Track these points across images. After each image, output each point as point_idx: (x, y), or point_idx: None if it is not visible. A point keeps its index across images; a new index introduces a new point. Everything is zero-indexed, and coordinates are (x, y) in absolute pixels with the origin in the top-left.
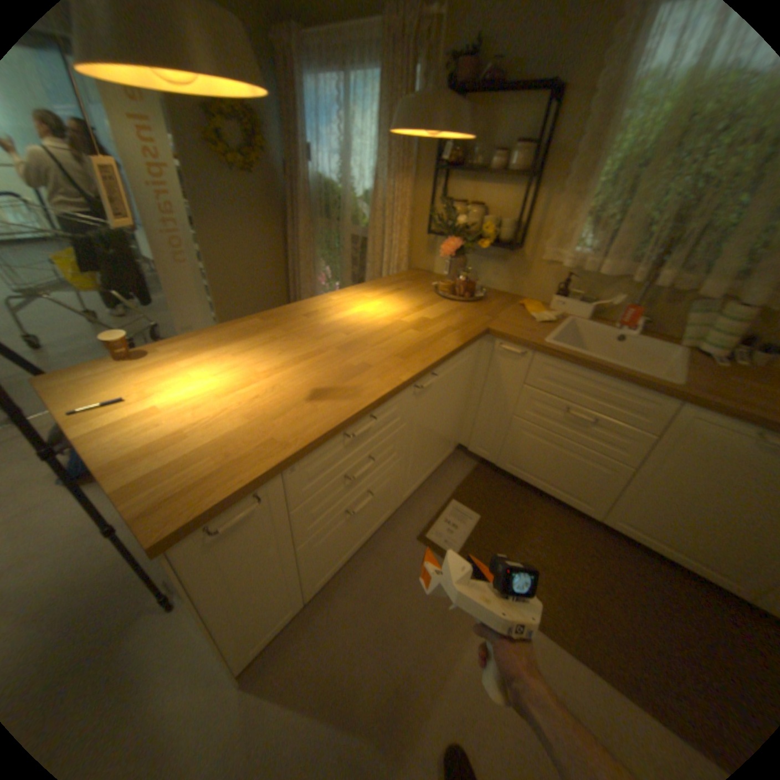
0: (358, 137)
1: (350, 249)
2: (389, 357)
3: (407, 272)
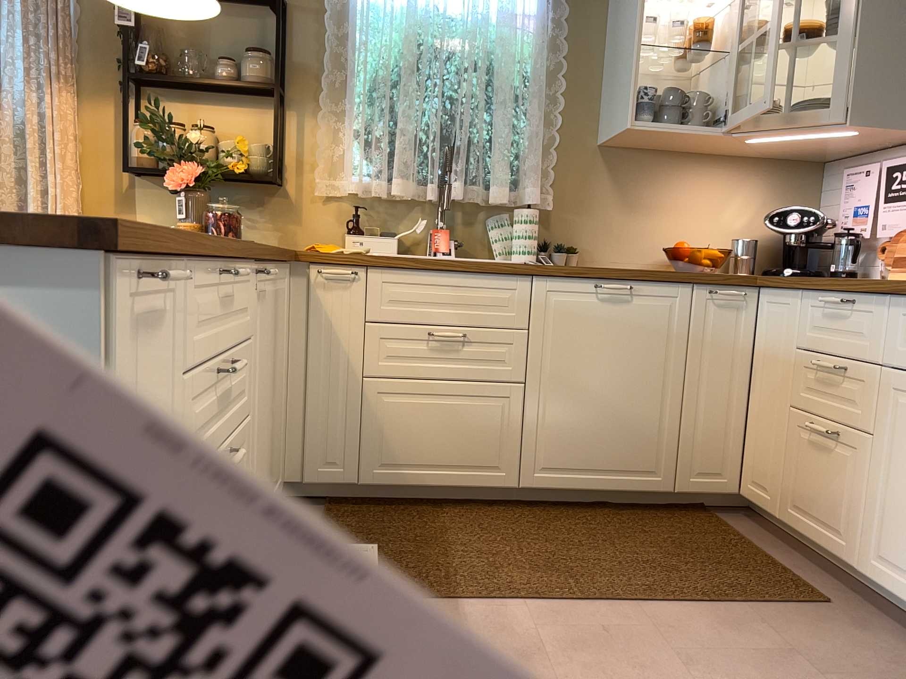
0: None
1: None
2: None
3: None
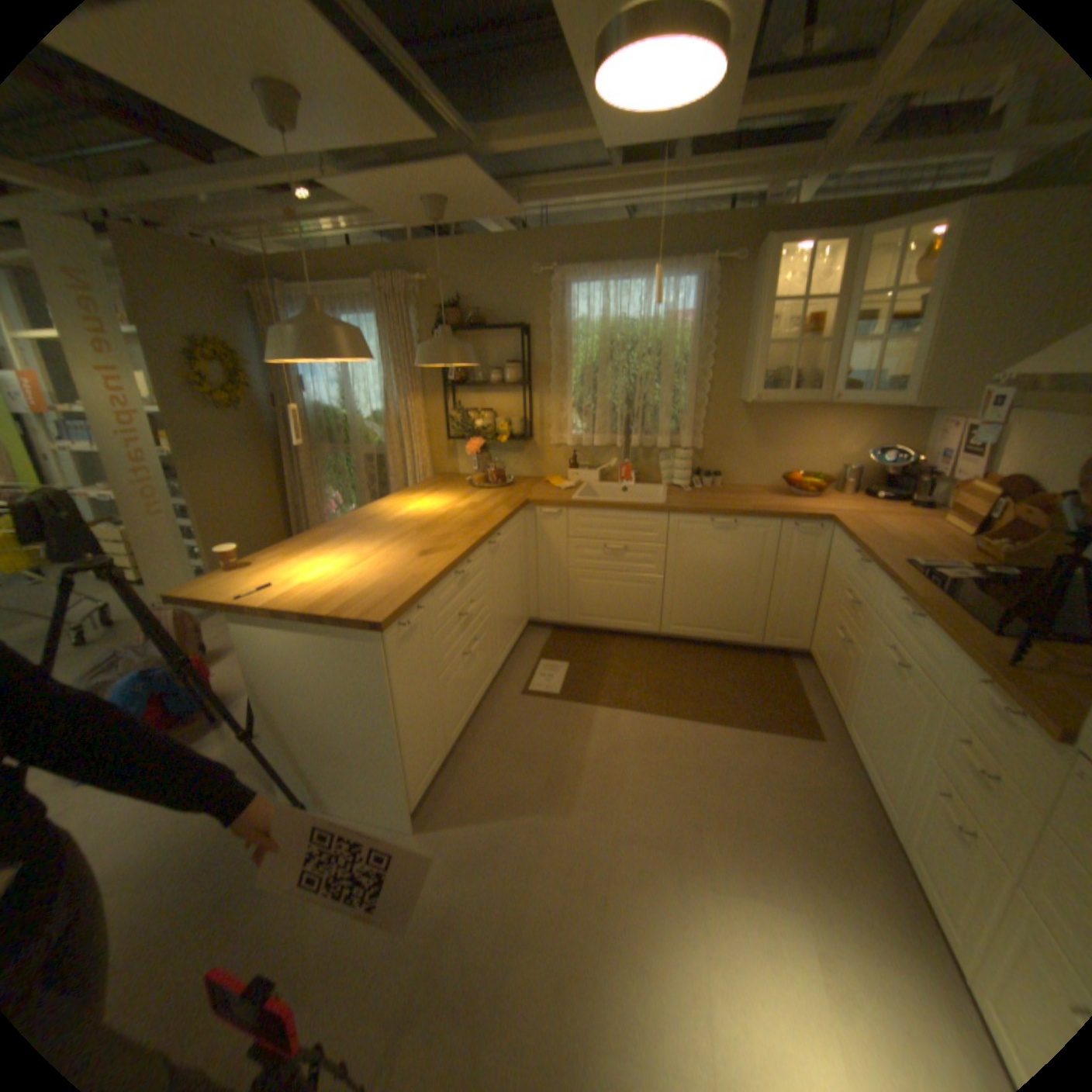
0: (356, 368)
1: (363, 469)
2: (461, 528)
3: (434, 477)
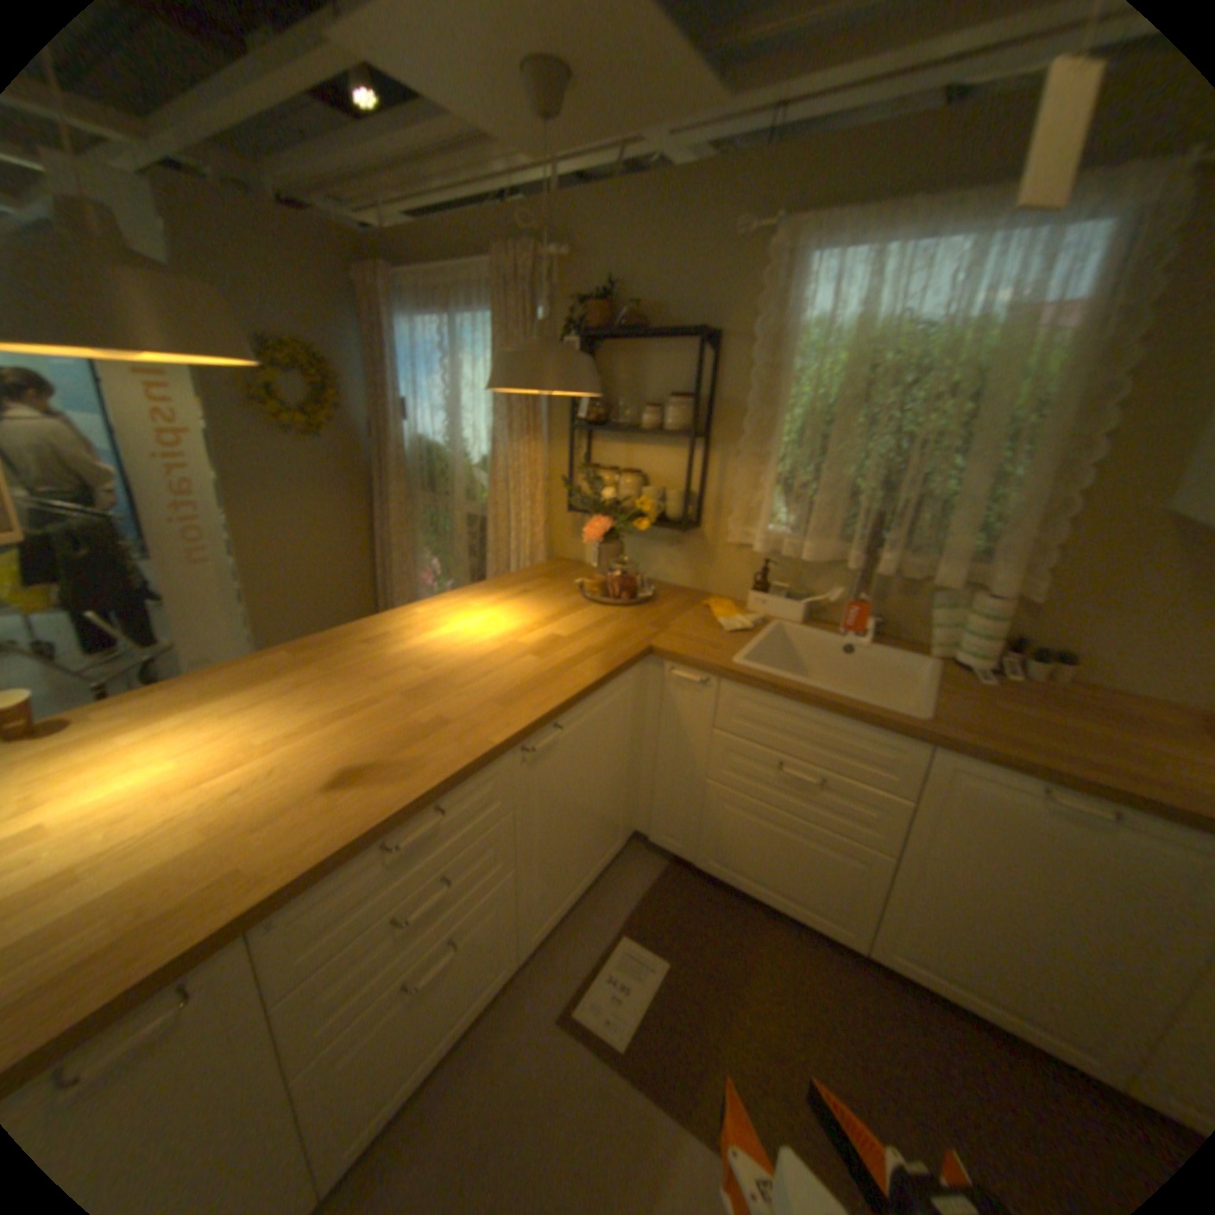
0: (469, 390)
1: (464, 533)
2: (483, 704)
3: (546, 563)
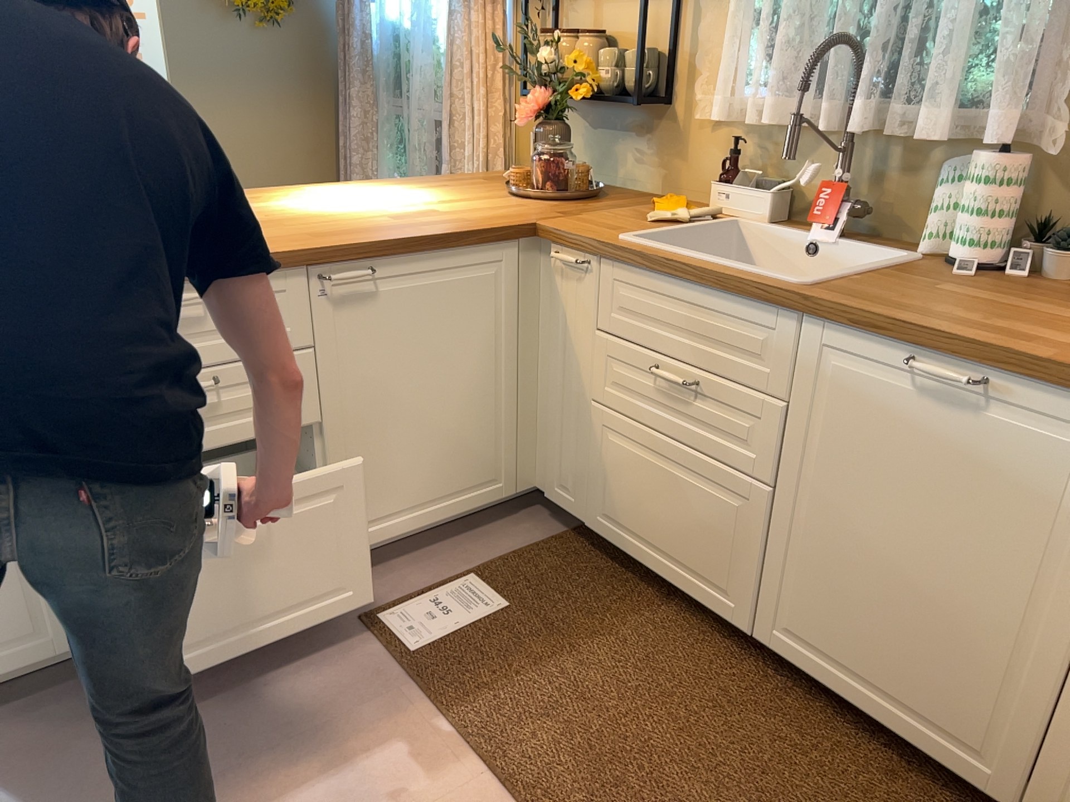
0: None
1: (426, 145)
2: (295, 235)
3: (499, 171)
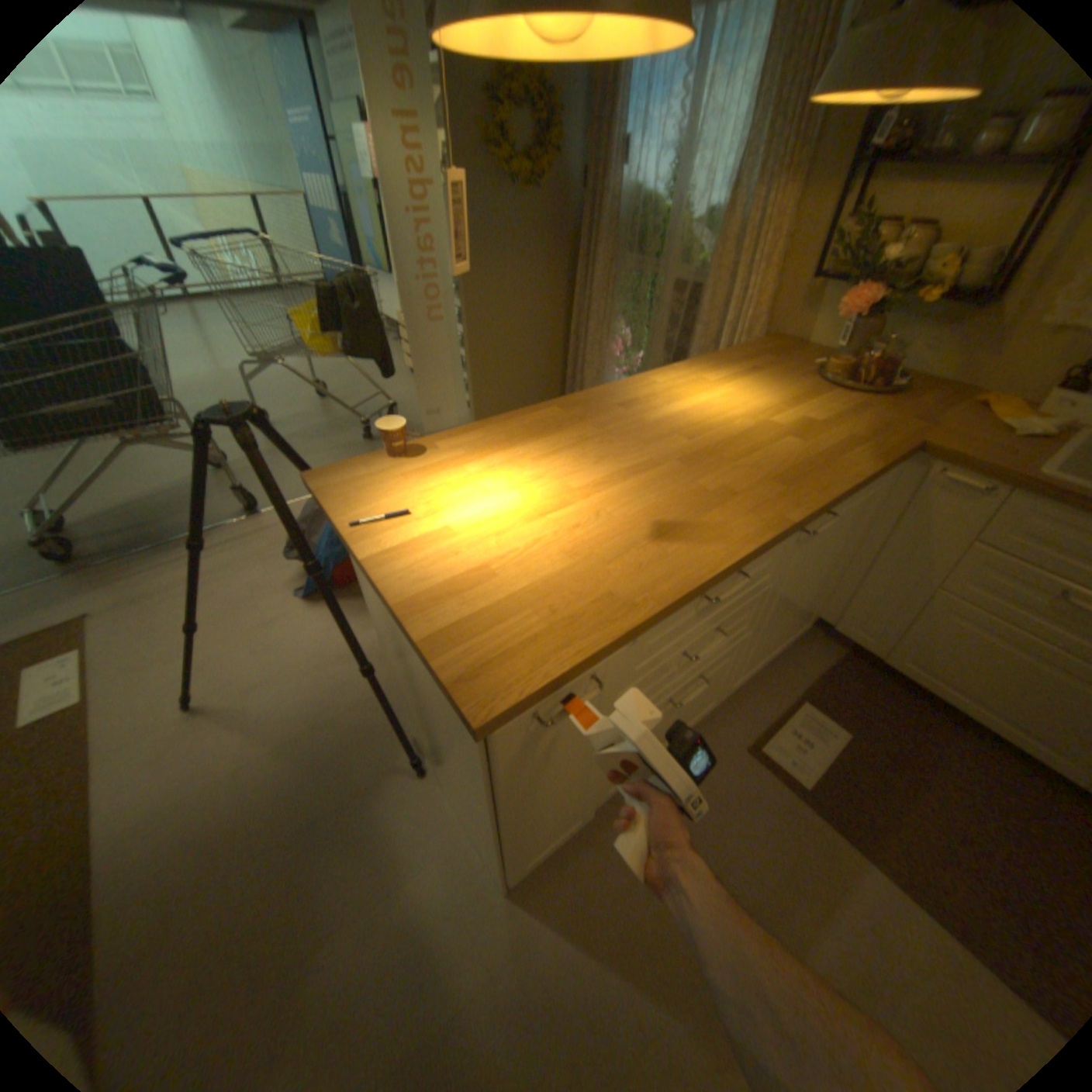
0: (711, 117)
1: (668, 302)
2: (762, 480)
3: (764, 339)
